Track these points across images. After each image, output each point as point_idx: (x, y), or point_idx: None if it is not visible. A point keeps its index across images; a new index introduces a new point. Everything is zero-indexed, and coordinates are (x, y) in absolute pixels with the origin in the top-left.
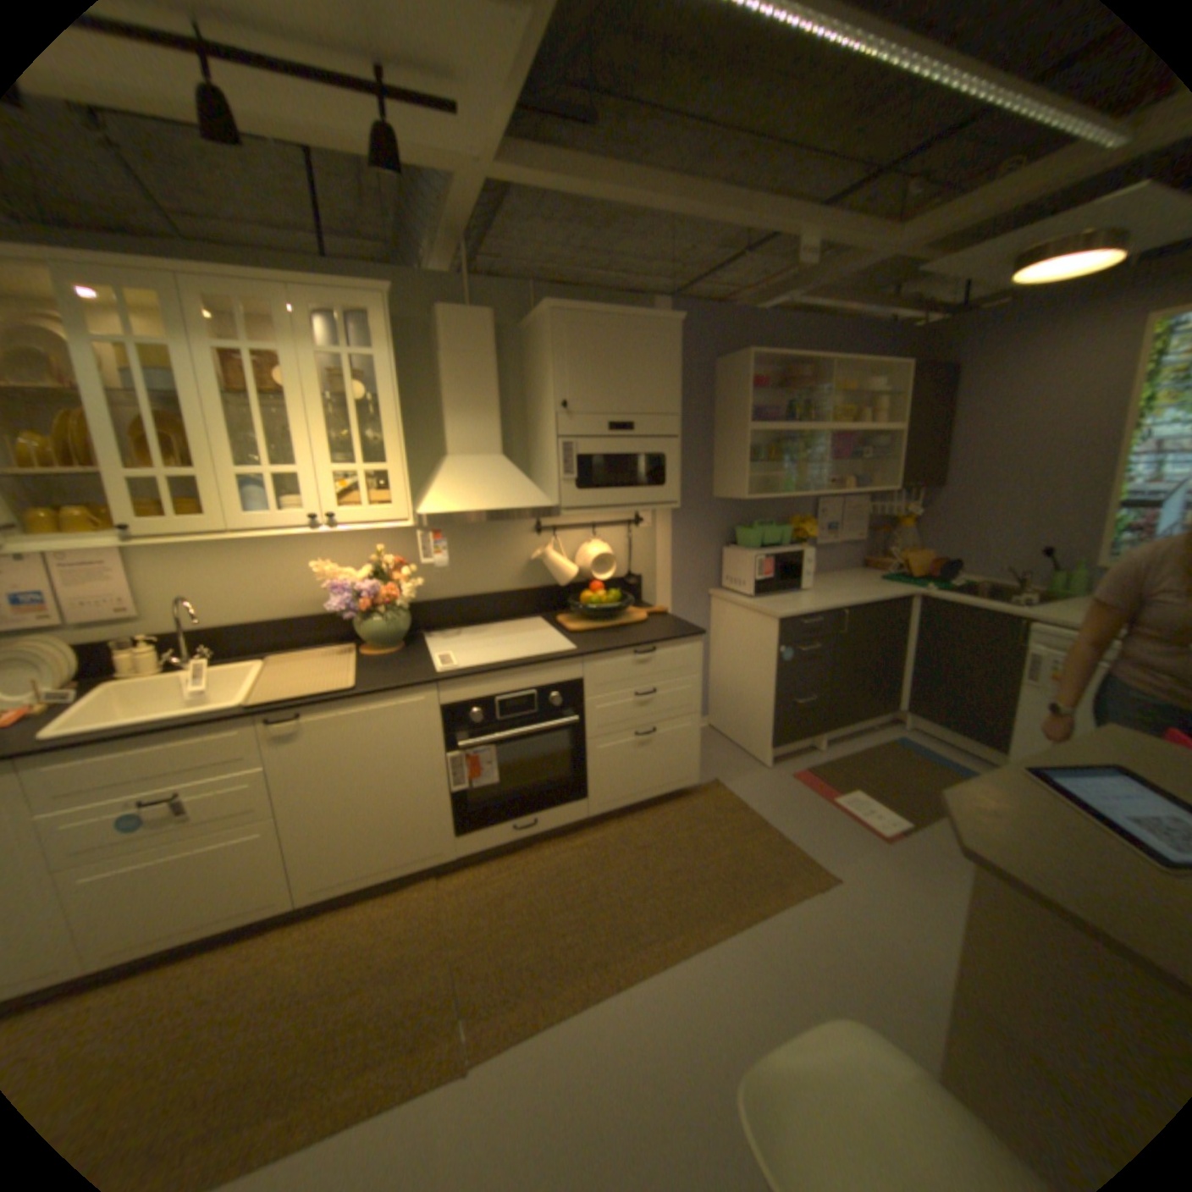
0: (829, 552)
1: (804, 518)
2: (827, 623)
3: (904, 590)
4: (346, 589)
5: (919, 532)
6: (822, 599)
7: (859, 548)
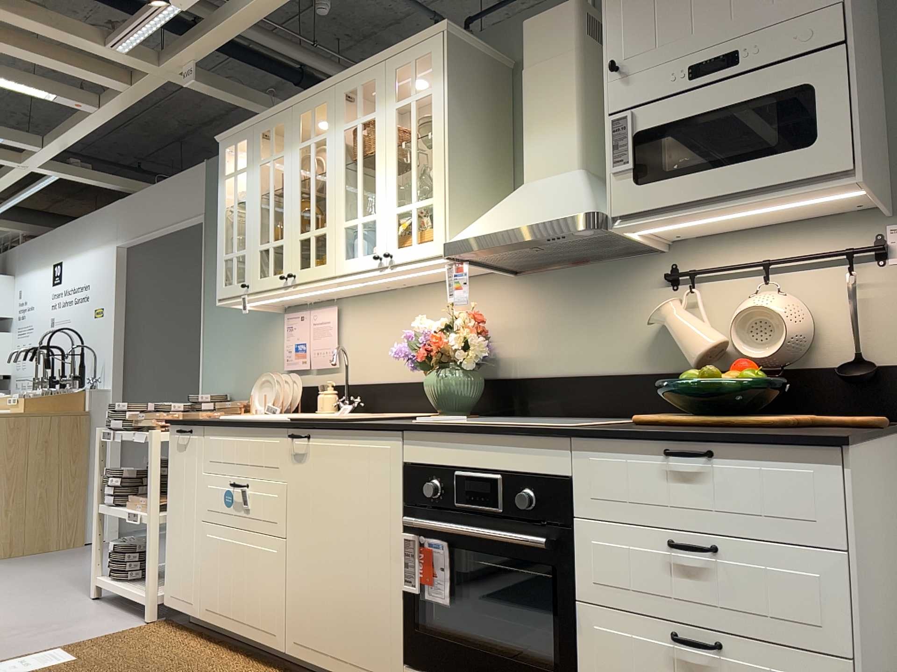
0: None
1: None
2: None
3: None
4: (419, 340)
5: None
6: None
7: None
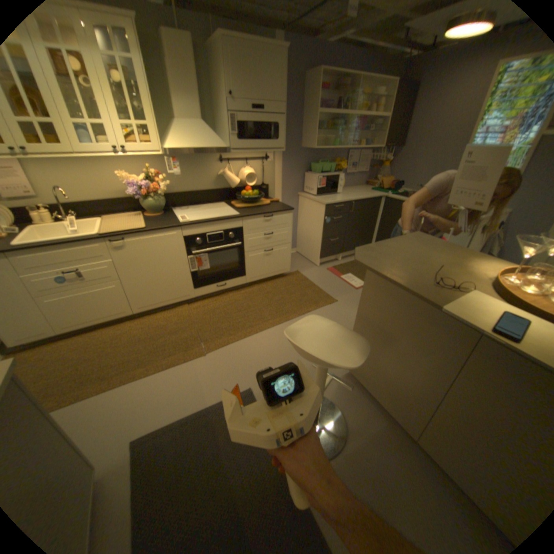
0: (351, 176)
1: (342, 159)
2: (344, 207)
3: (378, 194)
4: (133, 185)
5: (390, 168)
6: (344, 197)
7: (365, 175)
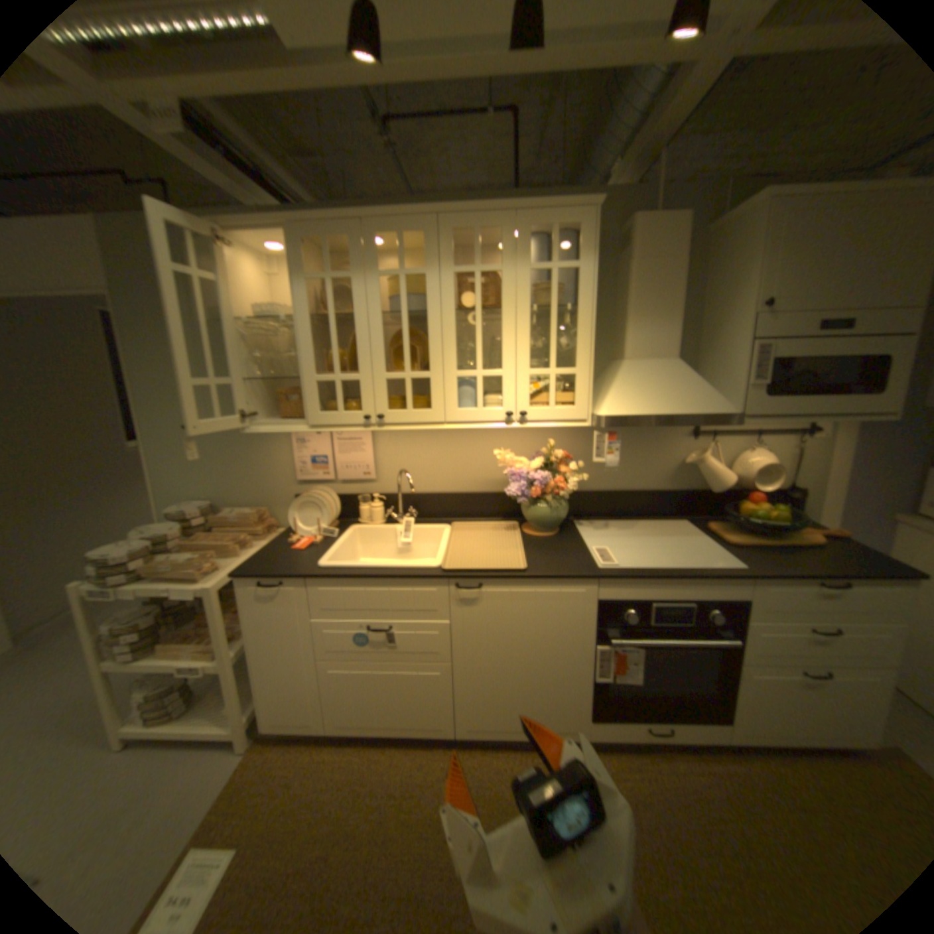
0: None
1: None
2: None
3: None
4: (519, 475)
5: None
6: None
7: None
